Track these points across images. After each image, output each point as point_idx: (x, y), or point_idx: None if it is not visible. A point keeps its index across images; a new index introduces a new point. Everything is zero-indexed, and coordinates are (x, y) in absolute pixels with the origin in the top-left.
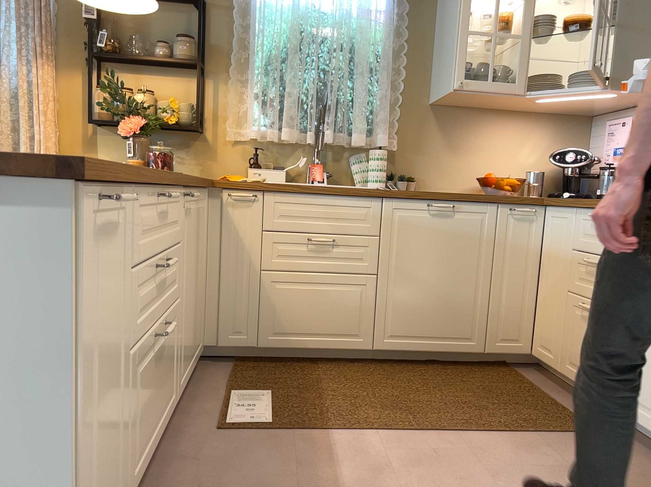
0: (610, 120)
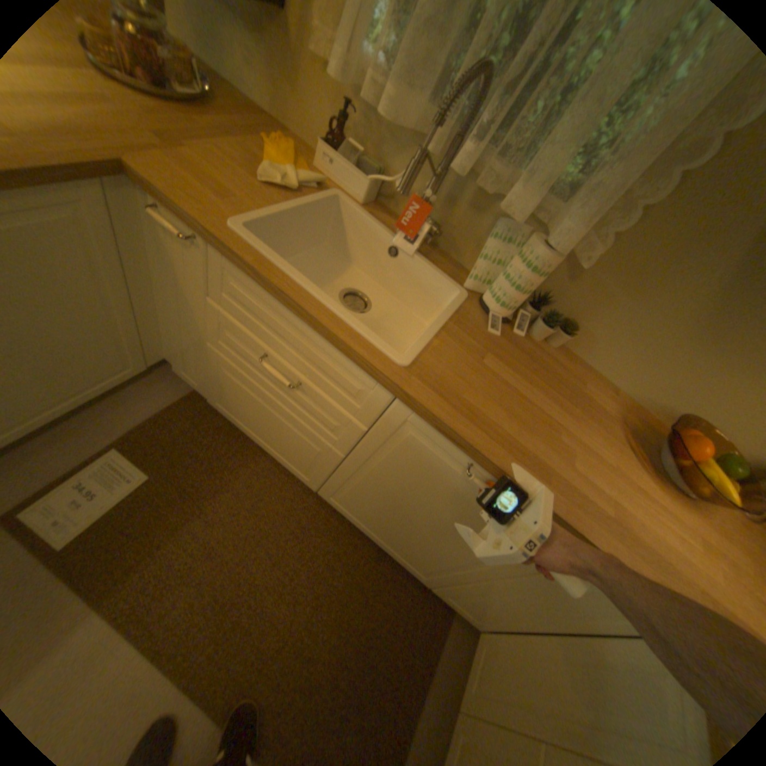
0: None
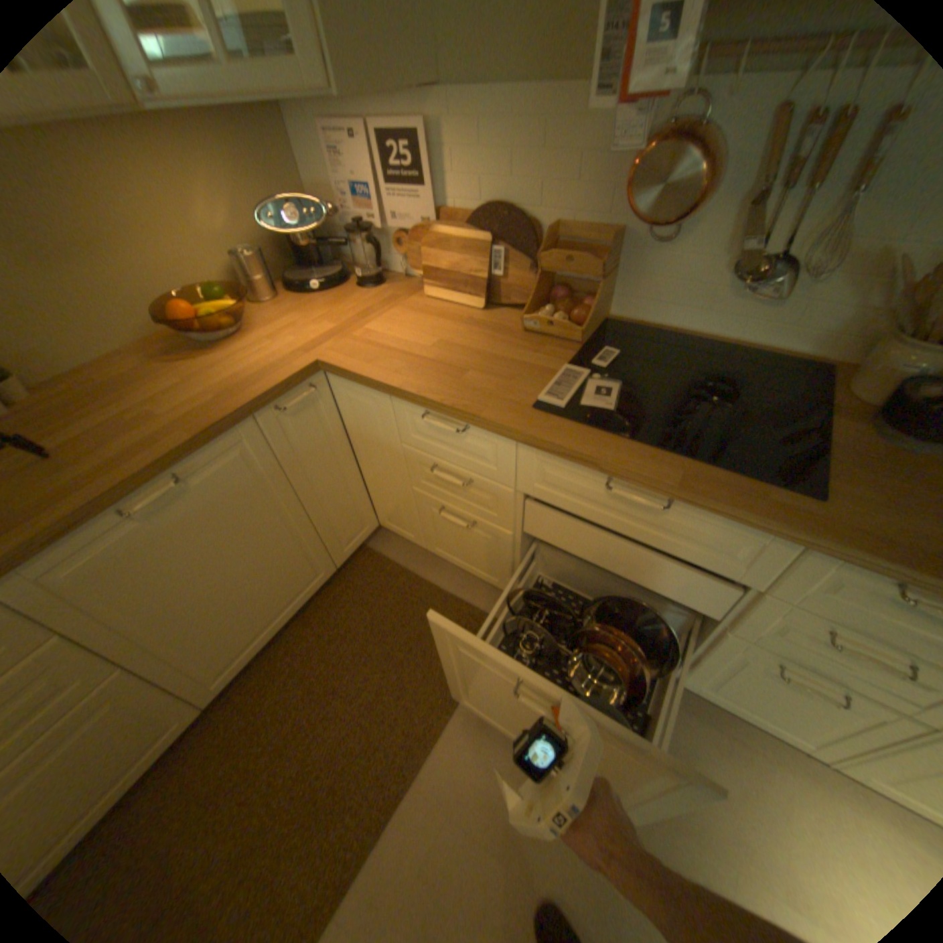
0: (316, 113)
